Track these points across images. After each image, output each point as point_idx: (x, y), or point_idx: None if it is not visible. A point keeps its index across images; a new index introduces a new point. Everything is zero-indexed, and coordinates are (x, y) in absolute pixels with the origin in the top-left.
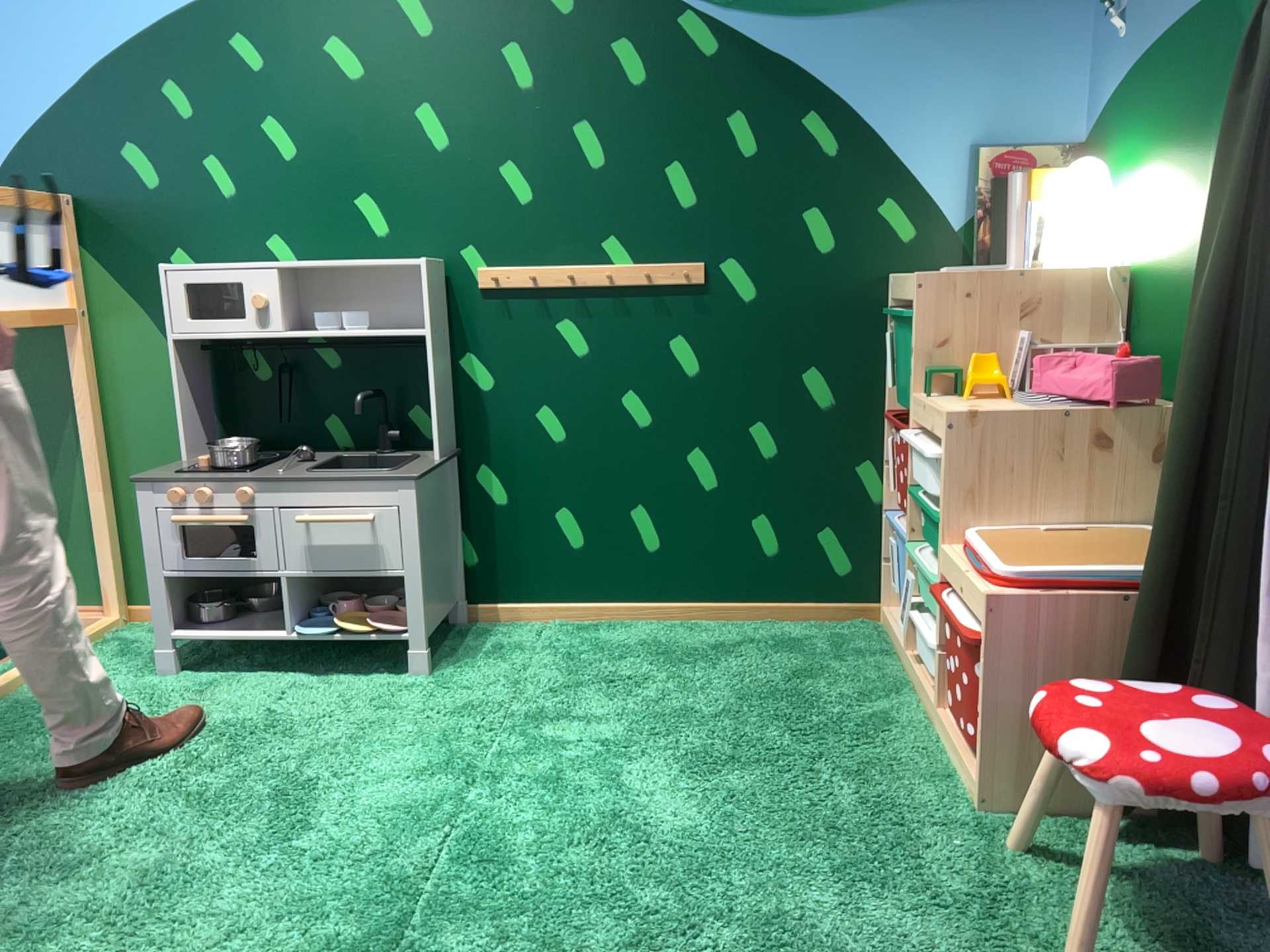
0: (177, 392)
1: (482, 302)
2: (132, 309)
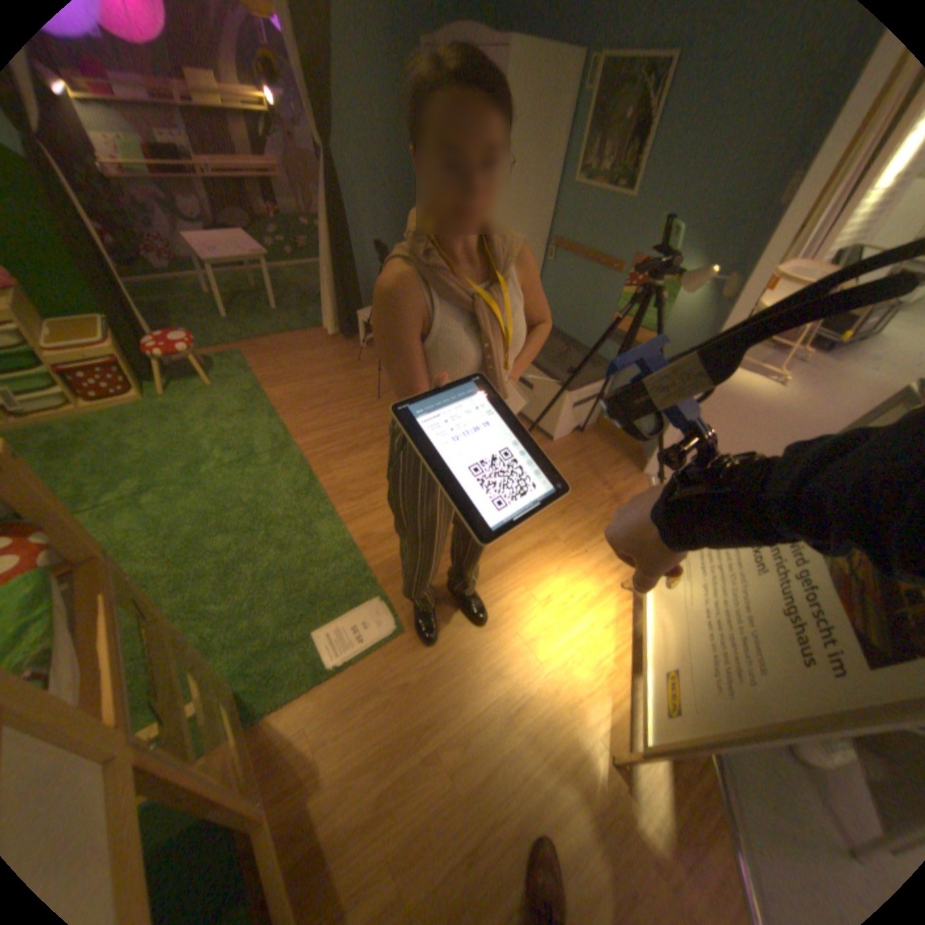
0: None
1: None
2: None
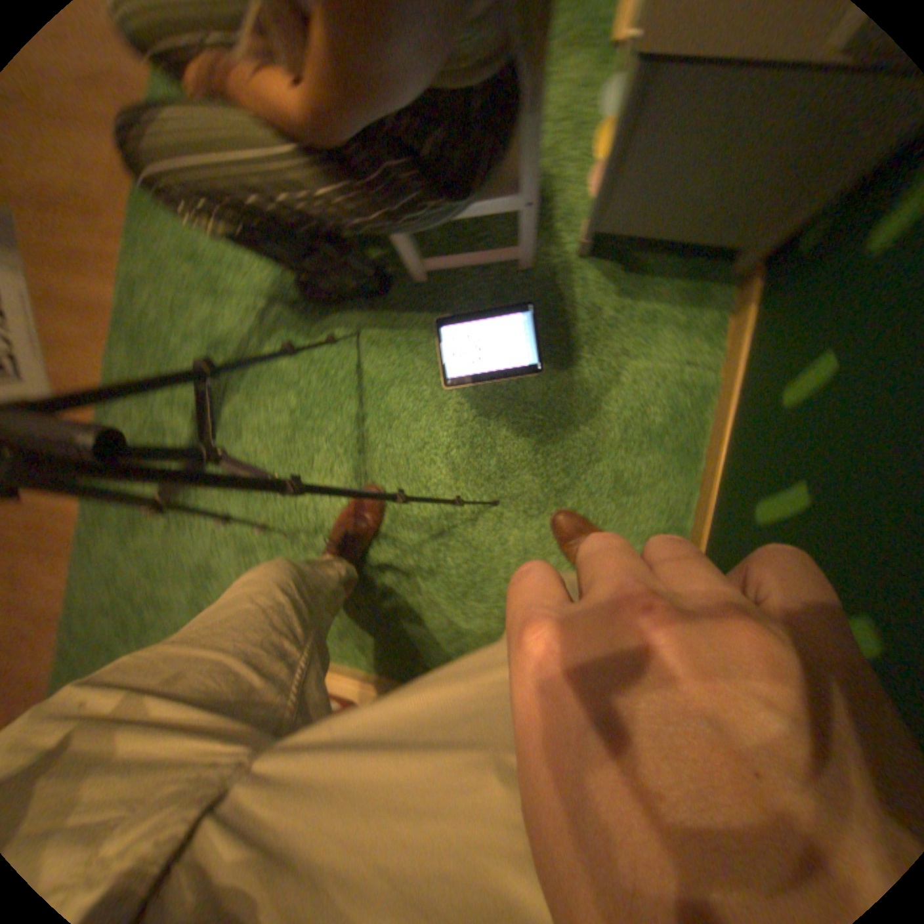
0: None
1: None
2: None
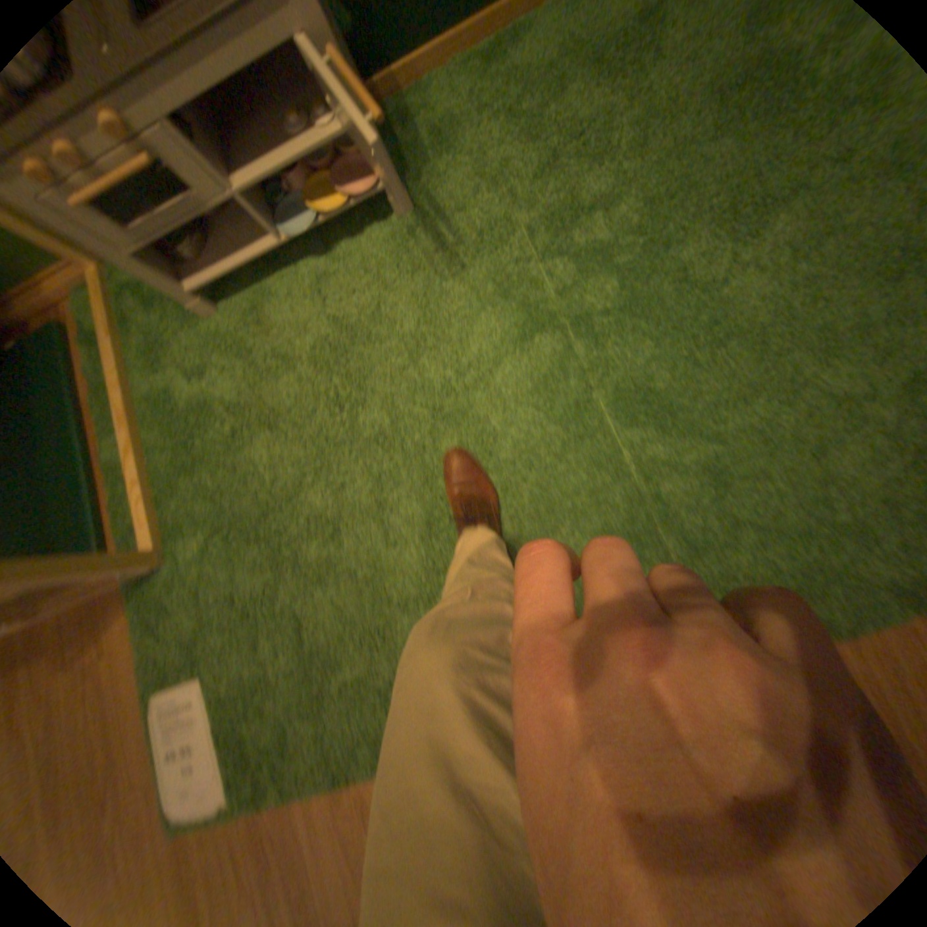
0: None
1: None
2: None
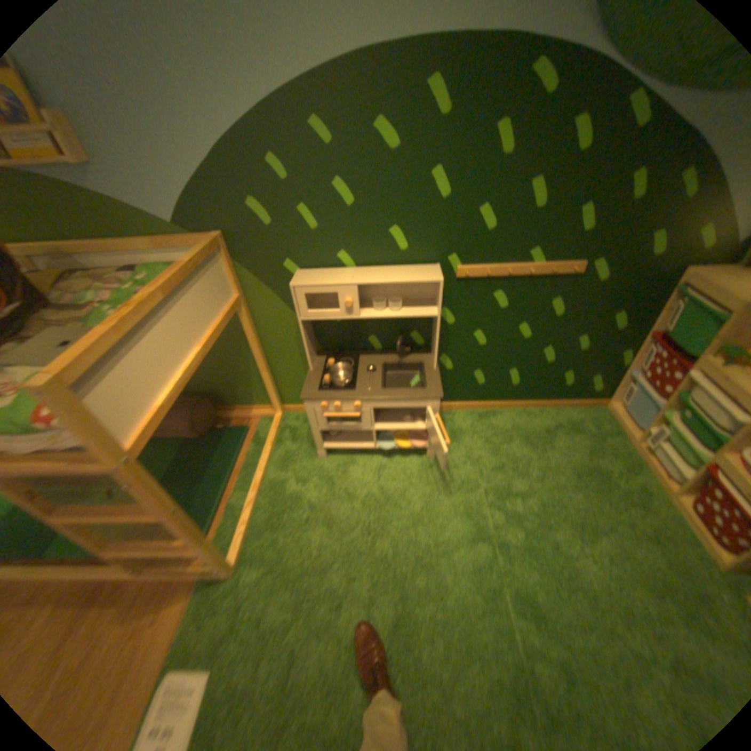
0: (305, 345)
1: (455, 285)
2: (265, 292)
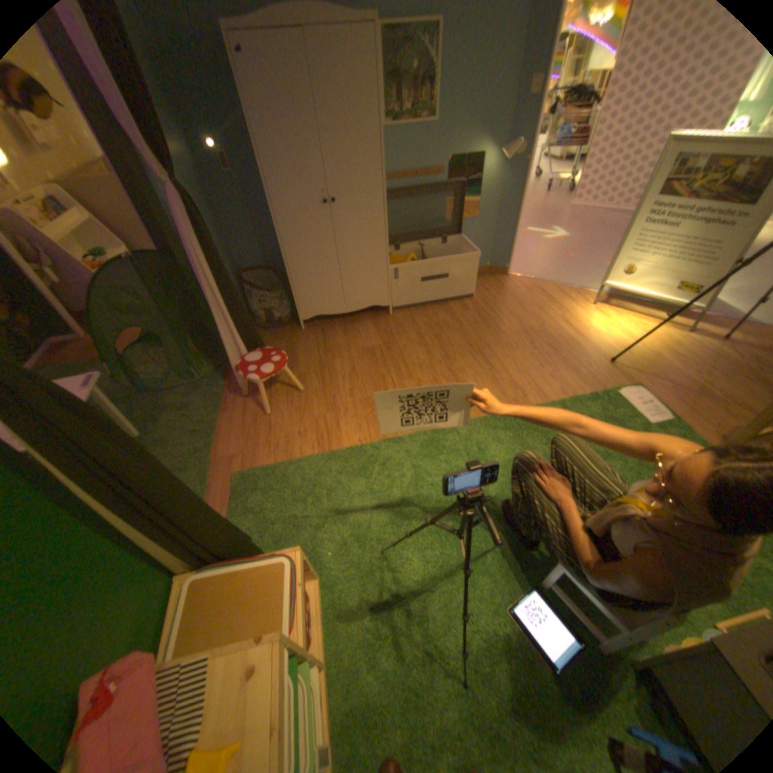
0: None
1: None
2: None
